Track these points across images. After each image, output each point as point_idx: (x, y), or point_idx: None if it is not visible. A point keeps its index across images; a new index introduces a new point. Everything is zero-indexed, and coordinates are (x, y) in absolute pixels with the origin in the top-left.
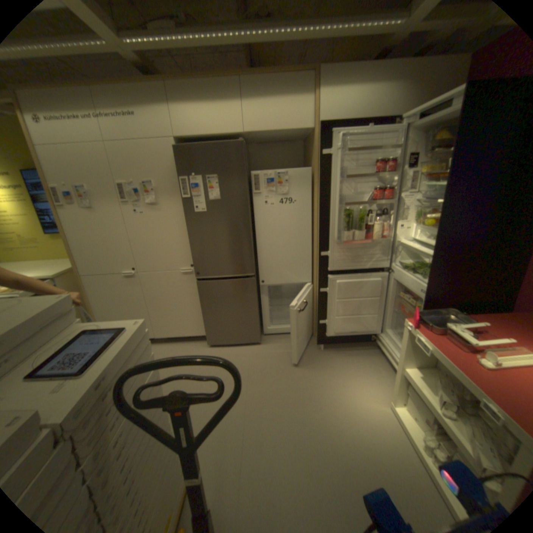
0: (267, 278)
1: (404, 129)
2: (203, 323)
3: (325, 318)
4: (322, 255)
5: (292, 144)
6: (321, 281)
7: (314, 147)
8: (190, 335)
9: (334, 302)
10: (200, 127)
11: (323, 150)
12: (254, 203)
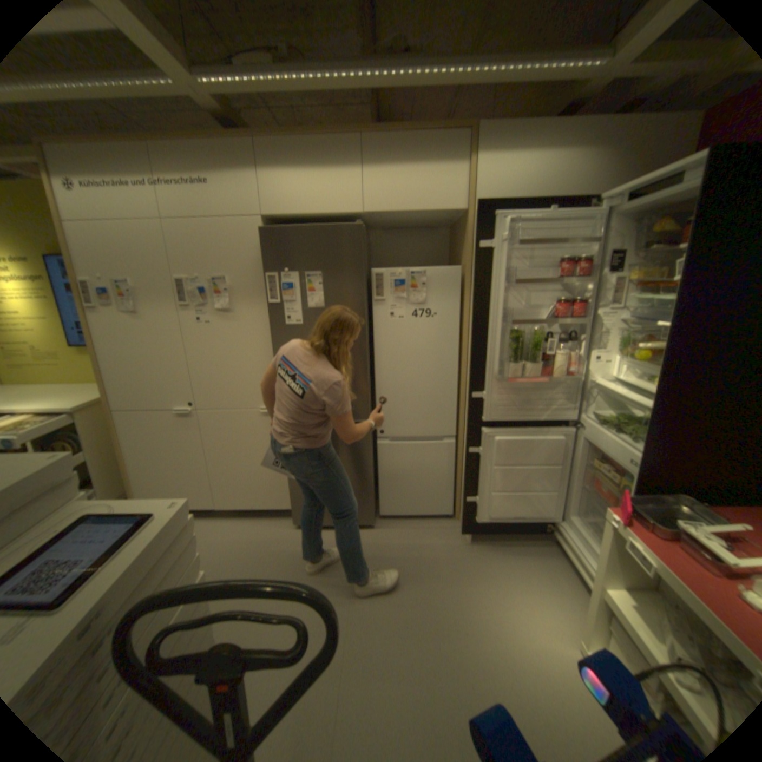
0: (387, 427)
1: (603, 214)
2: (288, 491)
3: (475, 494)
4: (474, 396)
5: (433, 231)
6: (471, 436)
7: (466, 236)
8: (268, 507)
9: (489, 469)
10: (299, 203)
11: (479, 242)
12: (373, 315)
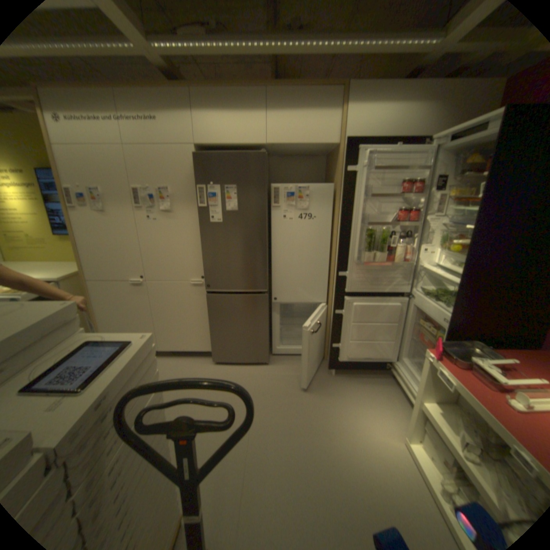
0: (279, 295)
1: (433, 150)
2: (209, 338)
3: (338, 342)
4: (340, 275)
5: (315, 158)
6: (337, 302)
7: (338, 162)
8: (195, 349)
9: (349, 325)
10: (221, 135)
11: (347, 166)
12: (271, 216)
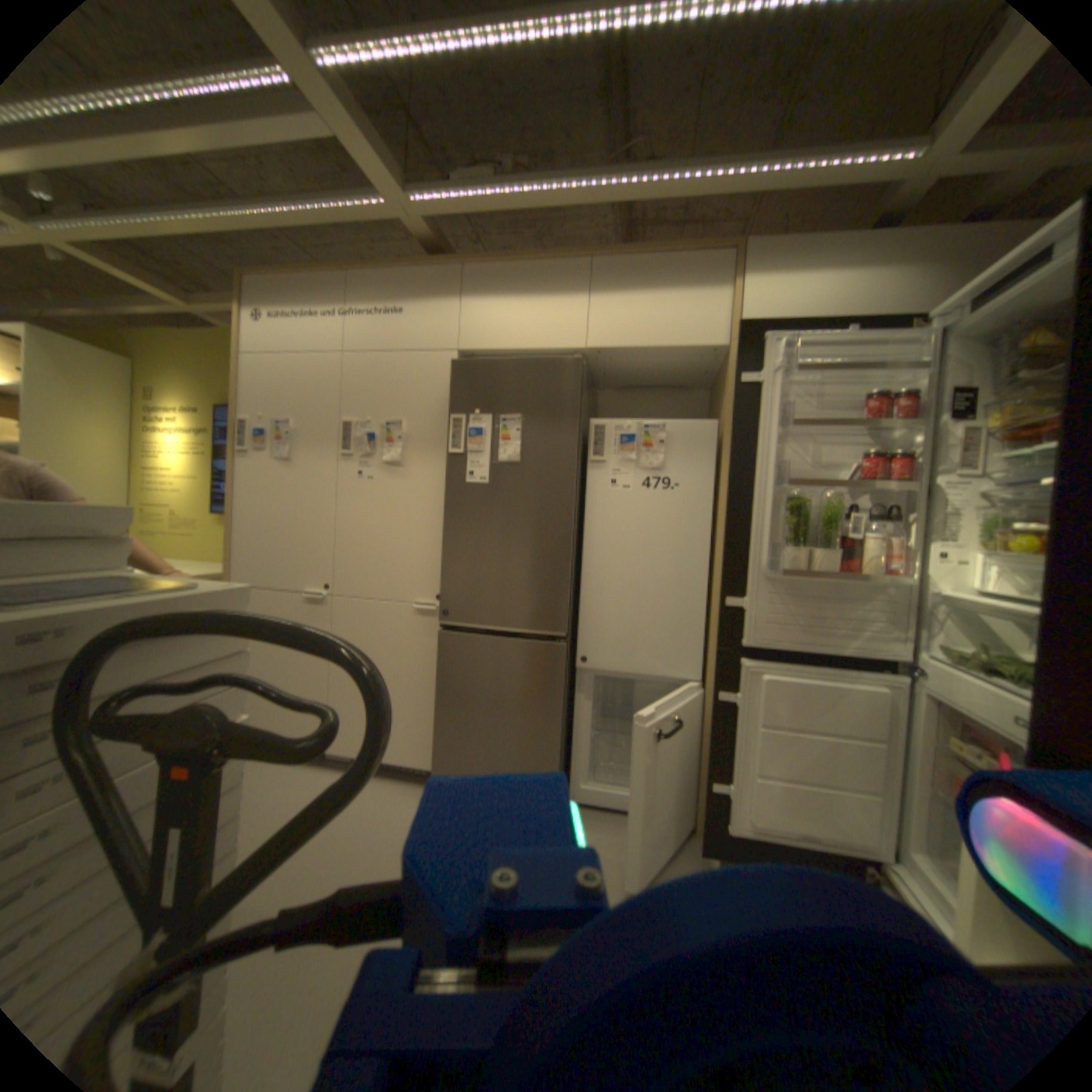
0: (593, 652)
1: (932, 341)
2: (433, 739)
3: (729, 779)
4: (728, 603)
5: (685, 393)
6: (723, 671)
7: (725, 382)
8: (401, 763)
9: (754, 733)
10: (505, 336)
11: (742, 381)
12: (586, 484)
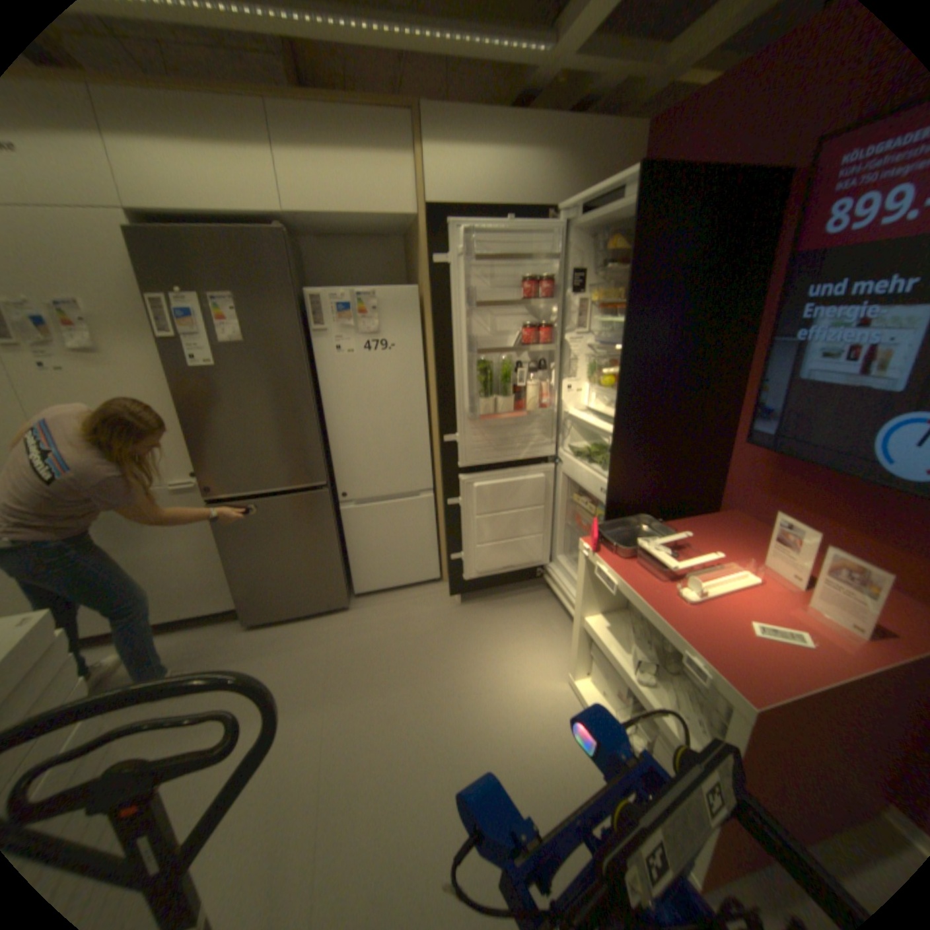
0: (351, 488)
1: (562, 229)
2: (228, 586)
3: (460, 550)
4: (446, 441)
5: (384, 241)
6: (448, 486)
7: (420, 249)
8: (203, 612)
9: (472, 520)
10: (185, 193)
11: (435, 256)
12: (315, 350)
